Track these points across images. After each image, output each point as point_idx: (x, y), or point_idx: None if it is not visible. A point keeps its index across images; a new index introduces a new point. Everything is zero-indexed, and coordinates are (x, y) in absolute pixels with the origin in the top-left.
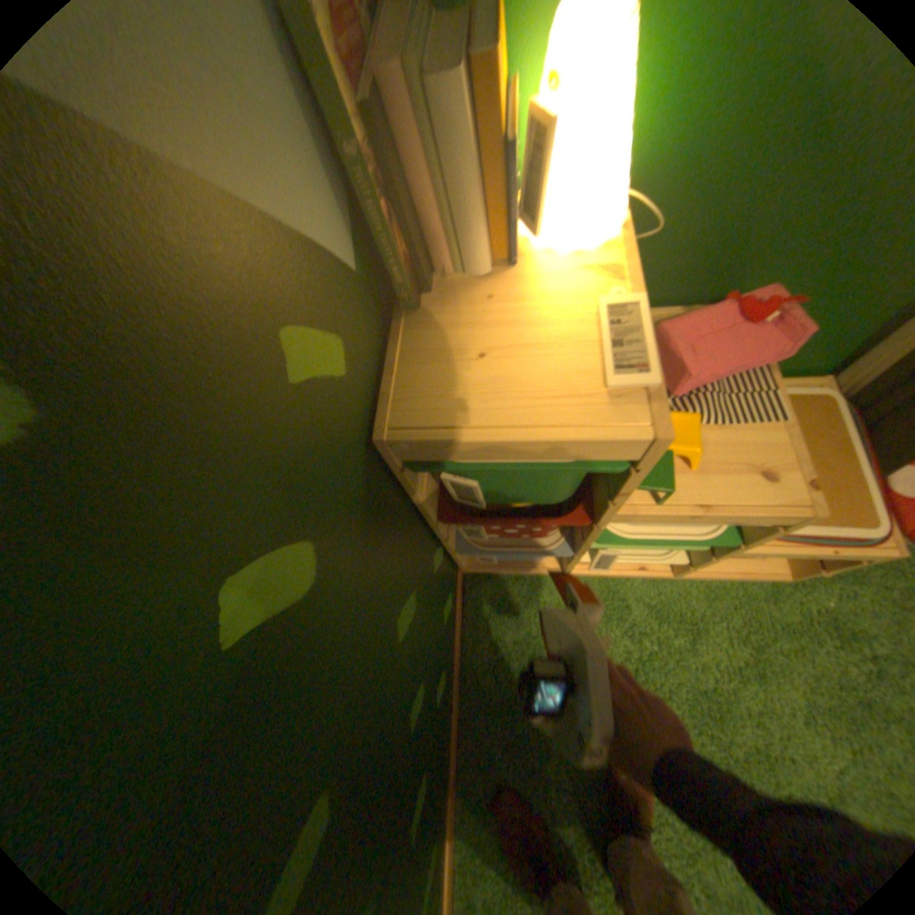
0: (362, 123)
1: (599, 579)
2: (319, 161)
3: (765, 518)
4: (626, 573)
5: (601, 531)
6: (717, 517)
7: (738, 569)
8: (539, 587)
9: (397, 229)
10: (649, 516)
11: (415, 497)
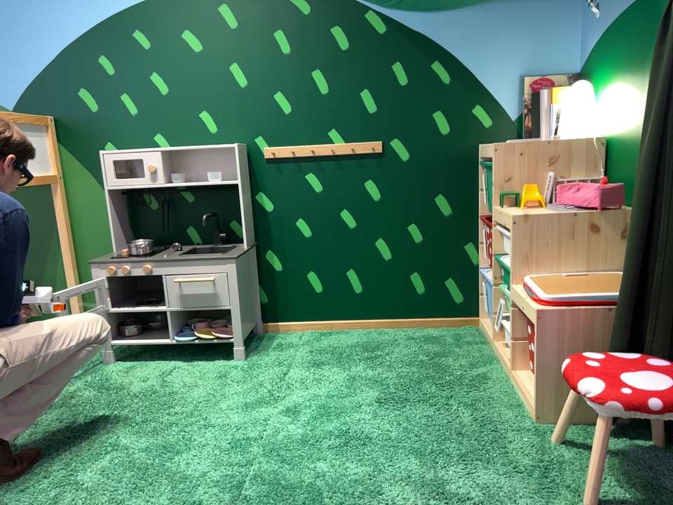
0: (524, 96)
1: (496, 359)
2: (511, 97)
3: (508, 222)
4: (503, 358)
5: (494, 239)
6: (503, 220)
7: (527, 379)
8: (480, 344)
9: (524, 119)
10: (497, 216)
11: (478, 187)
